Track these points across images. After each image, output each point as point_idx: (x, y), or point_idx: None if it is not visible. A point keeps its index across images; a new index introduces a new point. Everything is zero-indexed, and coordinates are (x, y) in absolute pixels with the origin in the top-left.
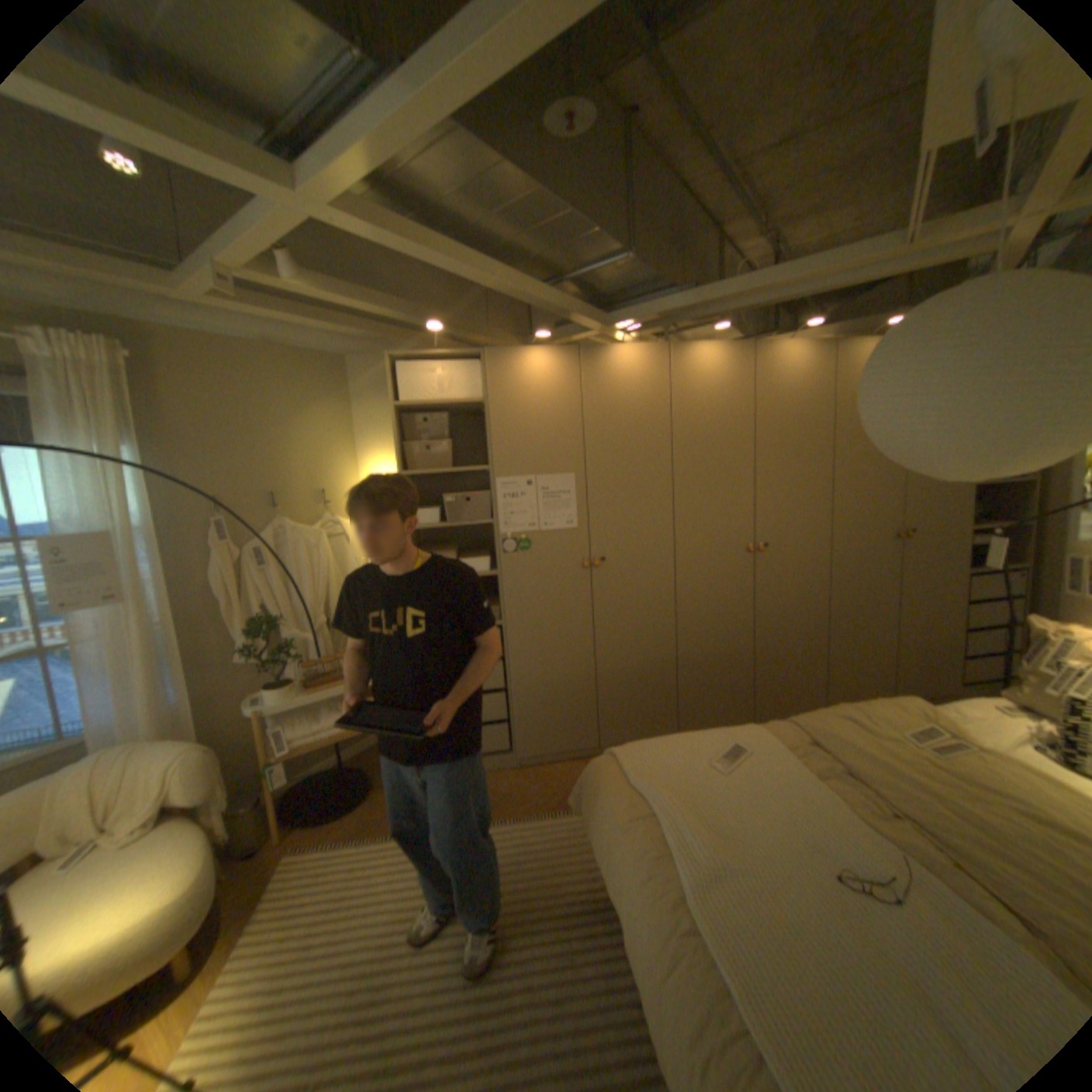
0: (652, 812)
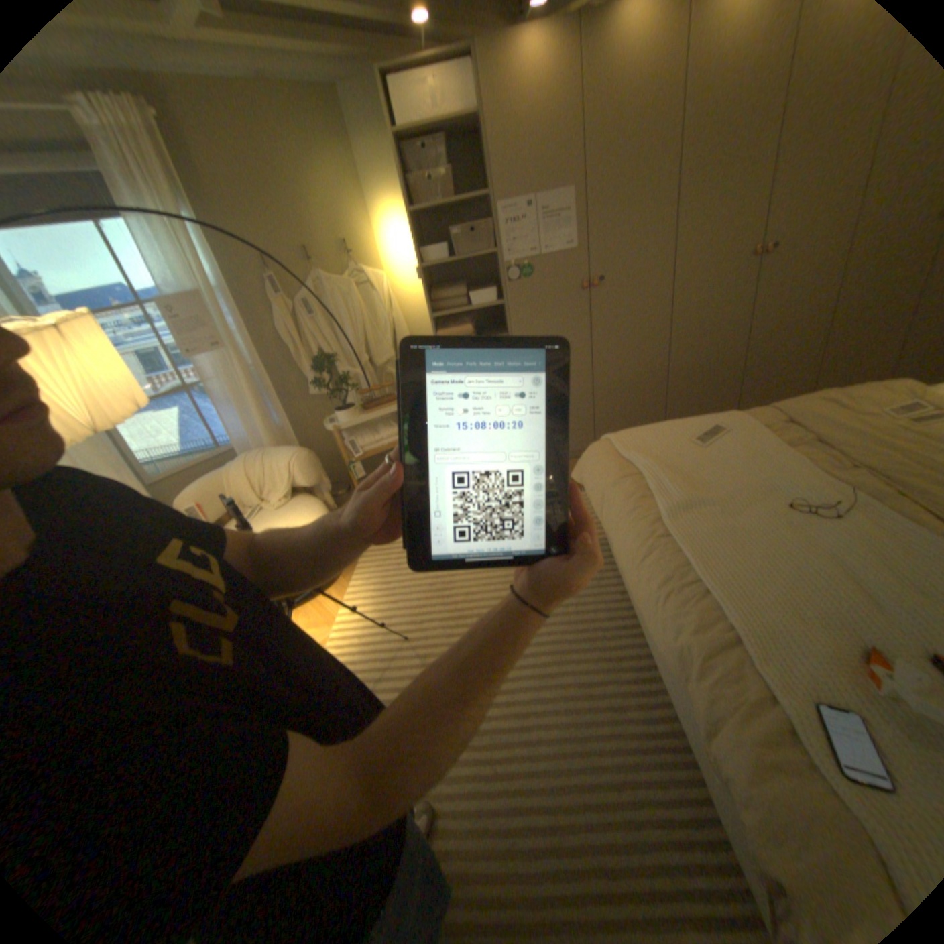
0: (638, 472)
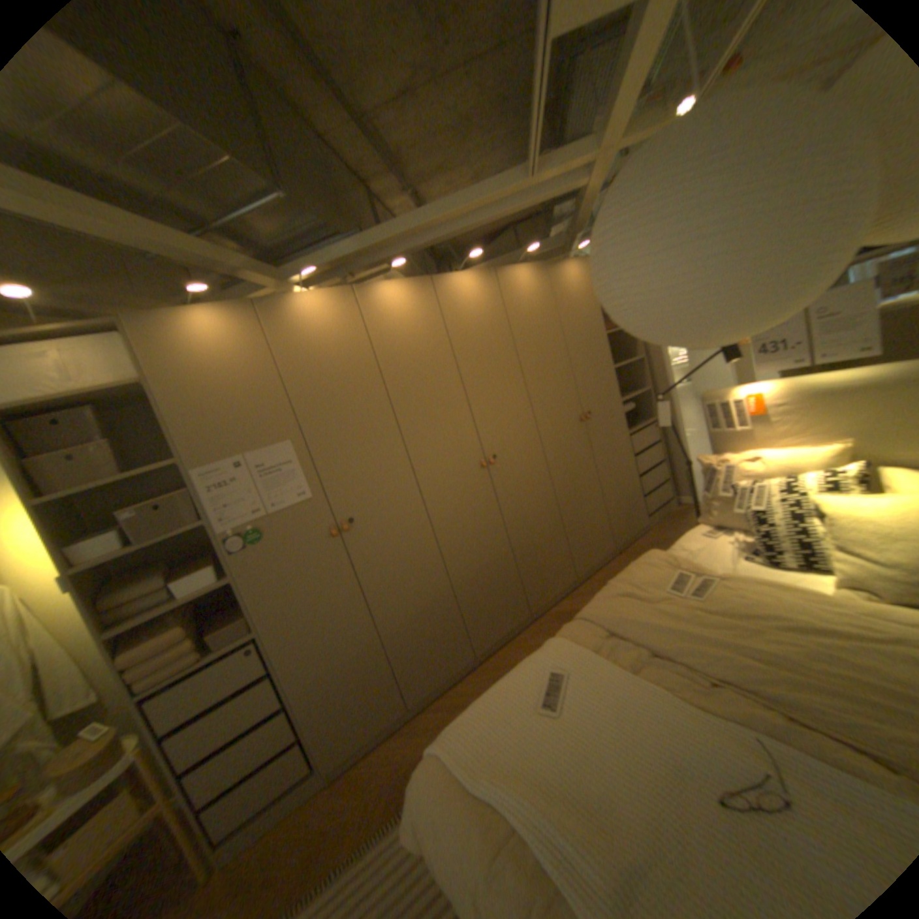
0: (511, 824)
